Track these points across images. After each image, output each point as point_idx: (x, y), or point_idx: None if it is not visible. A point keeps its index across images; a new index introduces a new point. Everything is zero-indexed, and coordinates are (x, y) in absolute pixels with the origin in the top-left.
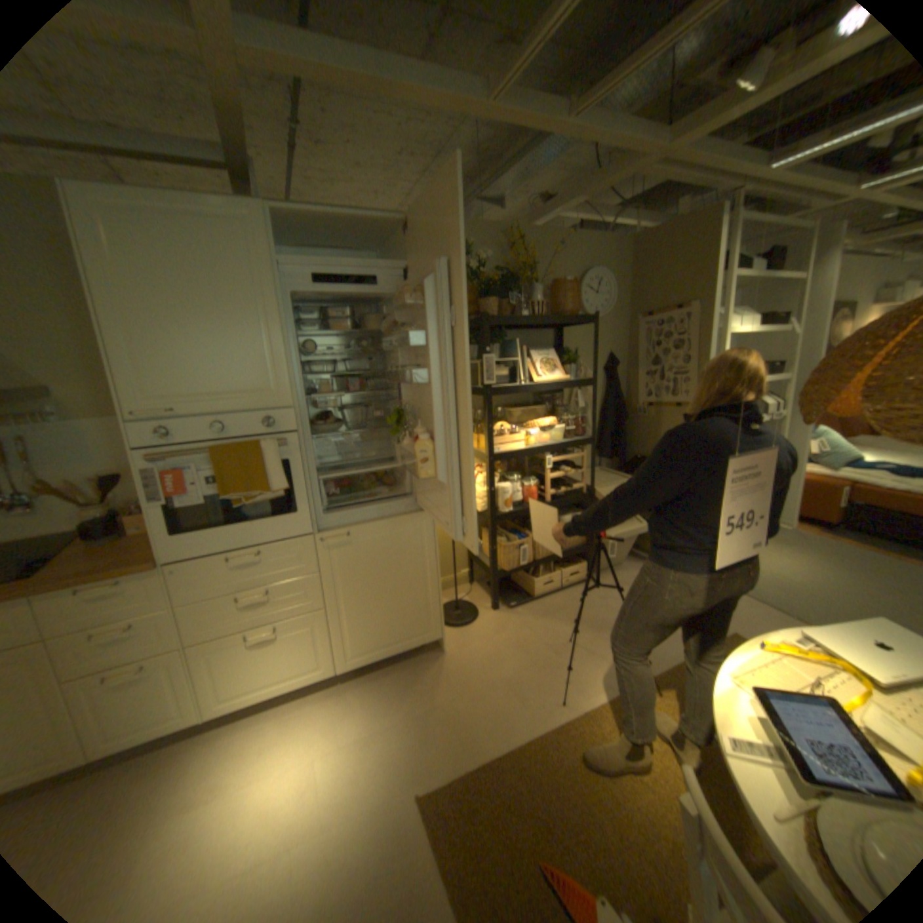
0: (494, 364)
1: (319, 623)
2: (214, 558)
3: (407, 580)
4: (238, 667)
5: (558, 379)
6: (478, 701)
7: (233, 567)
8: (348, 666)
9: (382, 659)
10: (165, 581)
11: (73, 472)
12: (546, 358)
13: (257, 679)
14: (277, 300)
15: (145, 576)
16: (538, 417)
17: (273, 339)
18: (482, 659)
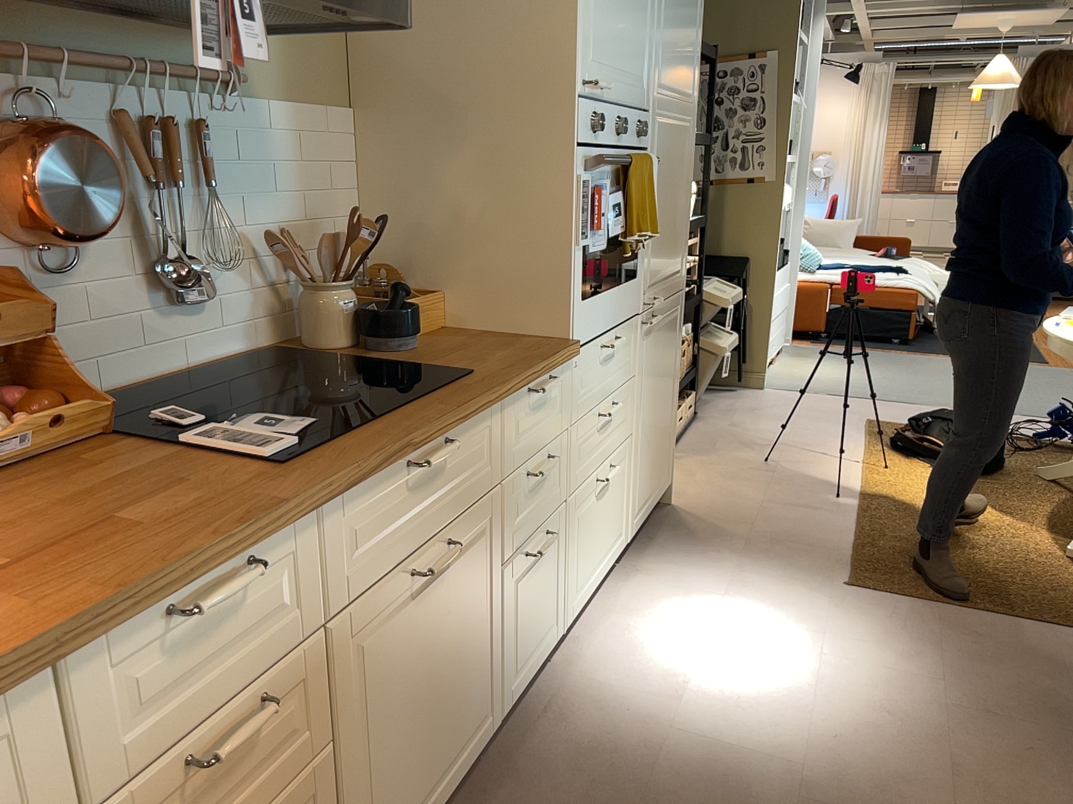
0: None
1: (629, 456)
2: (596, 343)
3: (668, 392)
4: (590, 529)
5: None
6: (770, 519)
7: (603, 359)
8: (635, 526)
9: (648, 514)
10: (572, 378)
11: (258, 217)
12: None
13: (597, 551)
14: None
15: (565, 368)
16: None
17: (653, 6)
18: (717, 495)
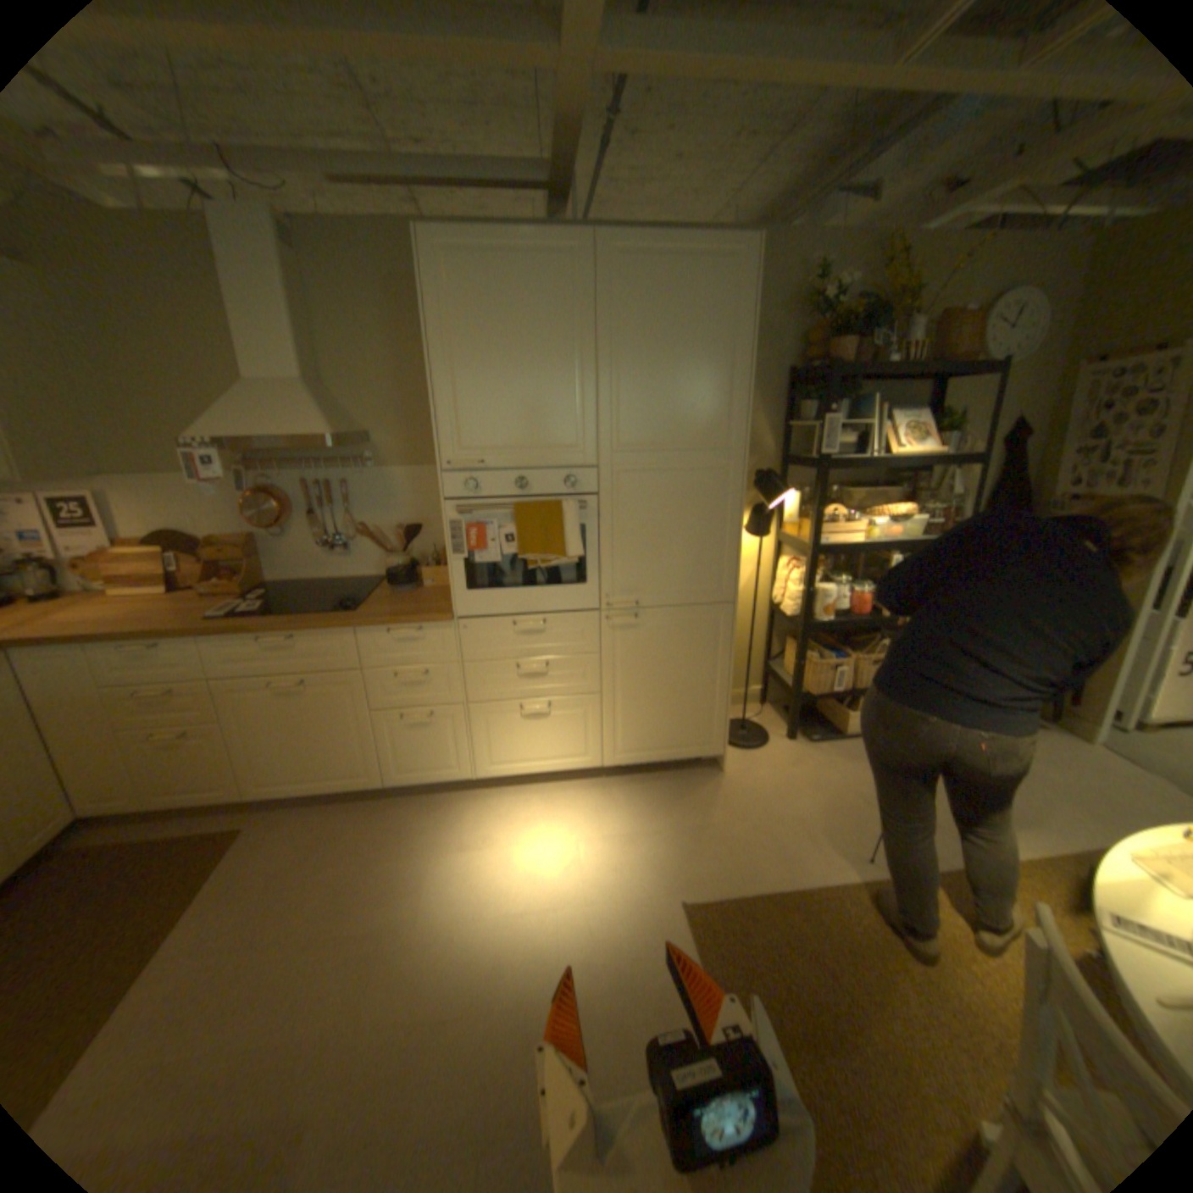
0: (838, 427)
1: (593, 708)
2: (504, 620)
3: (692, 681)
4: (512, 734)
5: (929, 453)
6: (761, 832)
7: (519, 632)
8: (616, 761)
9: (653, 762)
10: (460, 635)
11: (382, 519)
12: (915, 422)
13: (528, 751)
14: (595, 346)
15: (444, 627)
16: (889, 503)
17: (586, 390)
18: (769, 790)
